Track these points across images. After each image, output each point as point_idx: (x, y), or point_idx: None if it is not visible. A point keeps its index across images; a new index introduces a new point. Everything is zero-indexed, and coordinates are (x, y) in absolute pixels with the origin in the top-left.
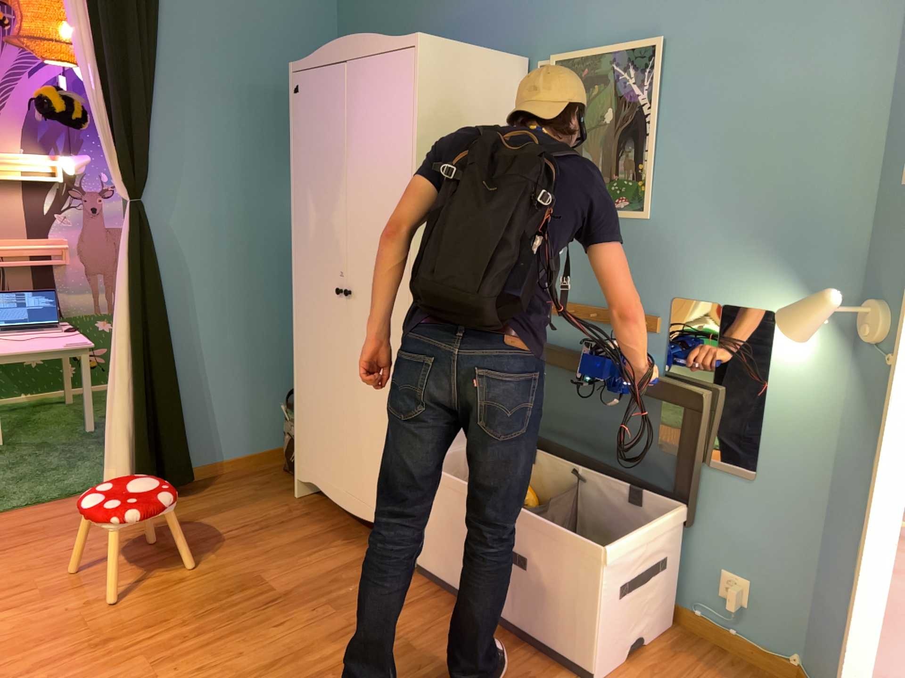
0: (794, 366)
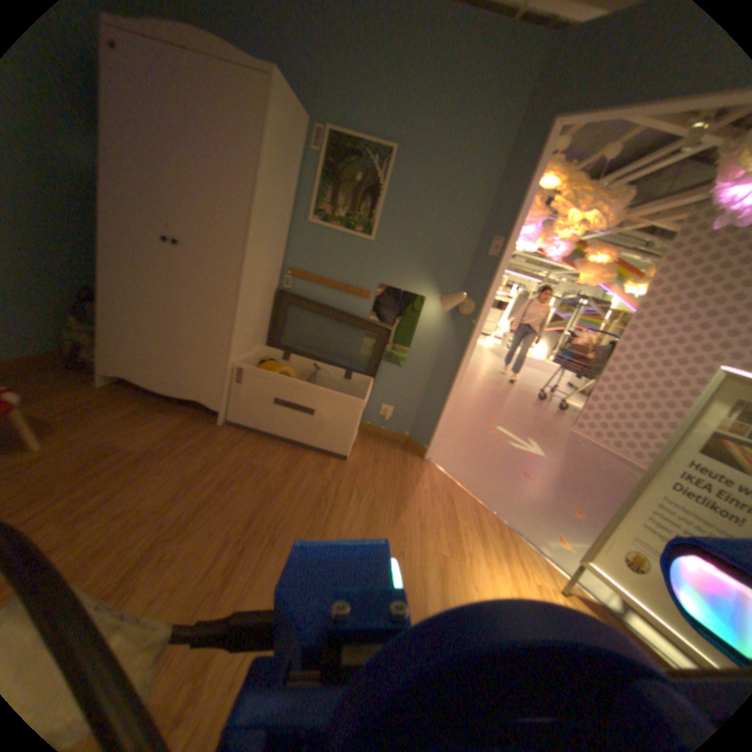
0: (427, 321)
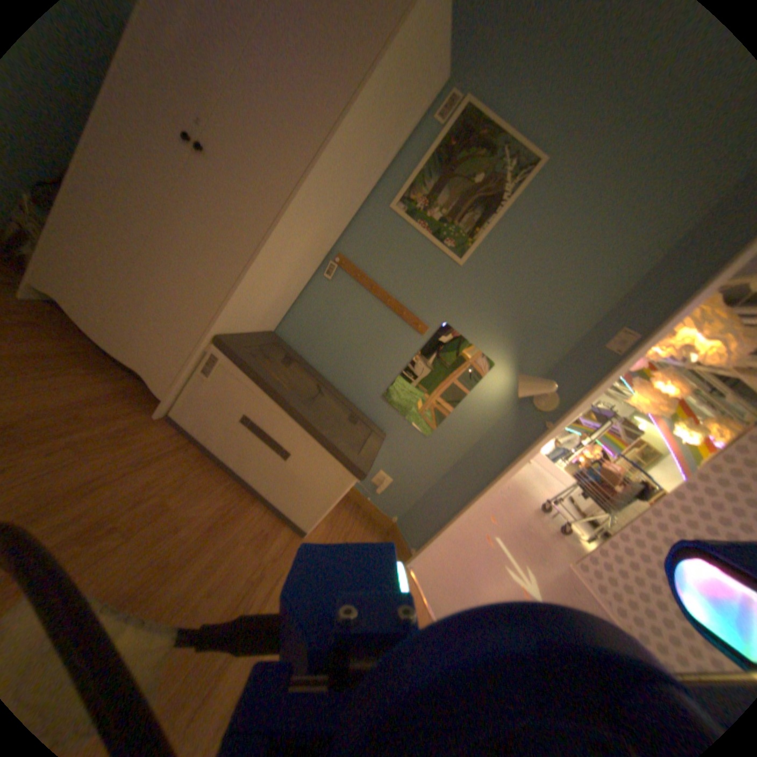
0: (485, 395)
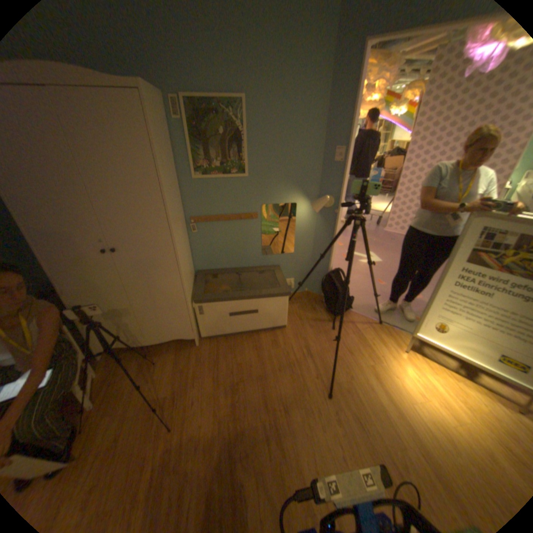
0: (302, 218)
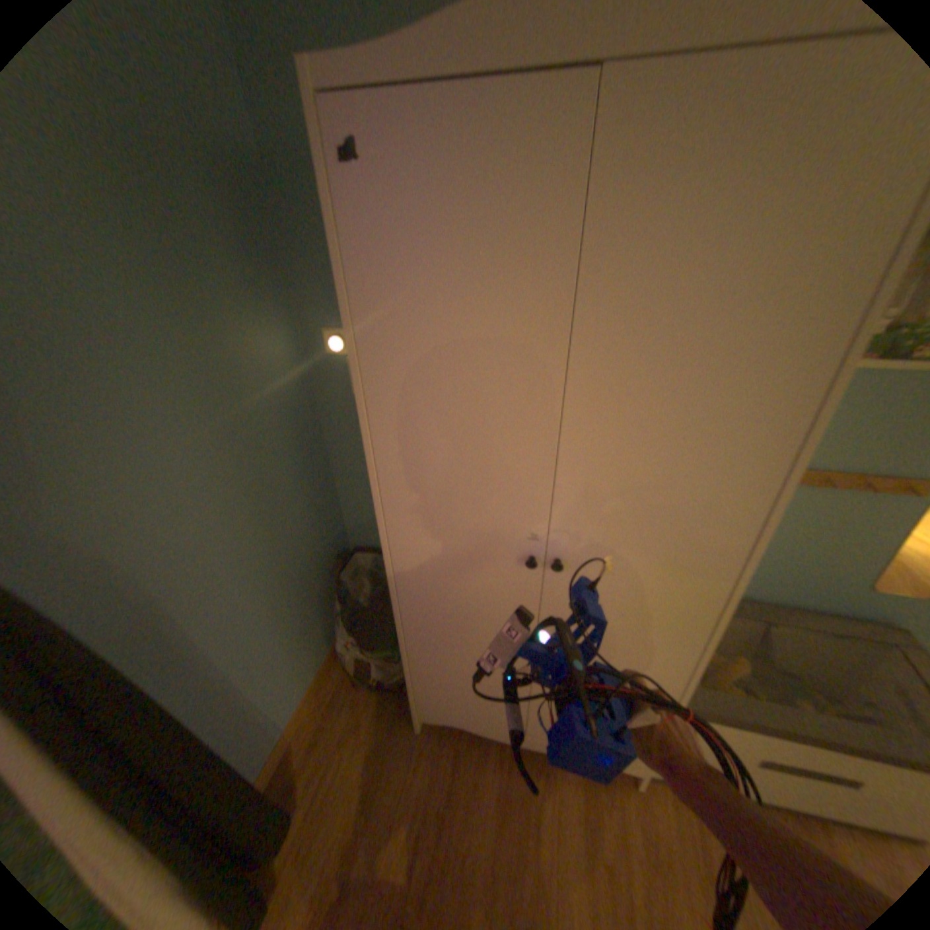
0: None
